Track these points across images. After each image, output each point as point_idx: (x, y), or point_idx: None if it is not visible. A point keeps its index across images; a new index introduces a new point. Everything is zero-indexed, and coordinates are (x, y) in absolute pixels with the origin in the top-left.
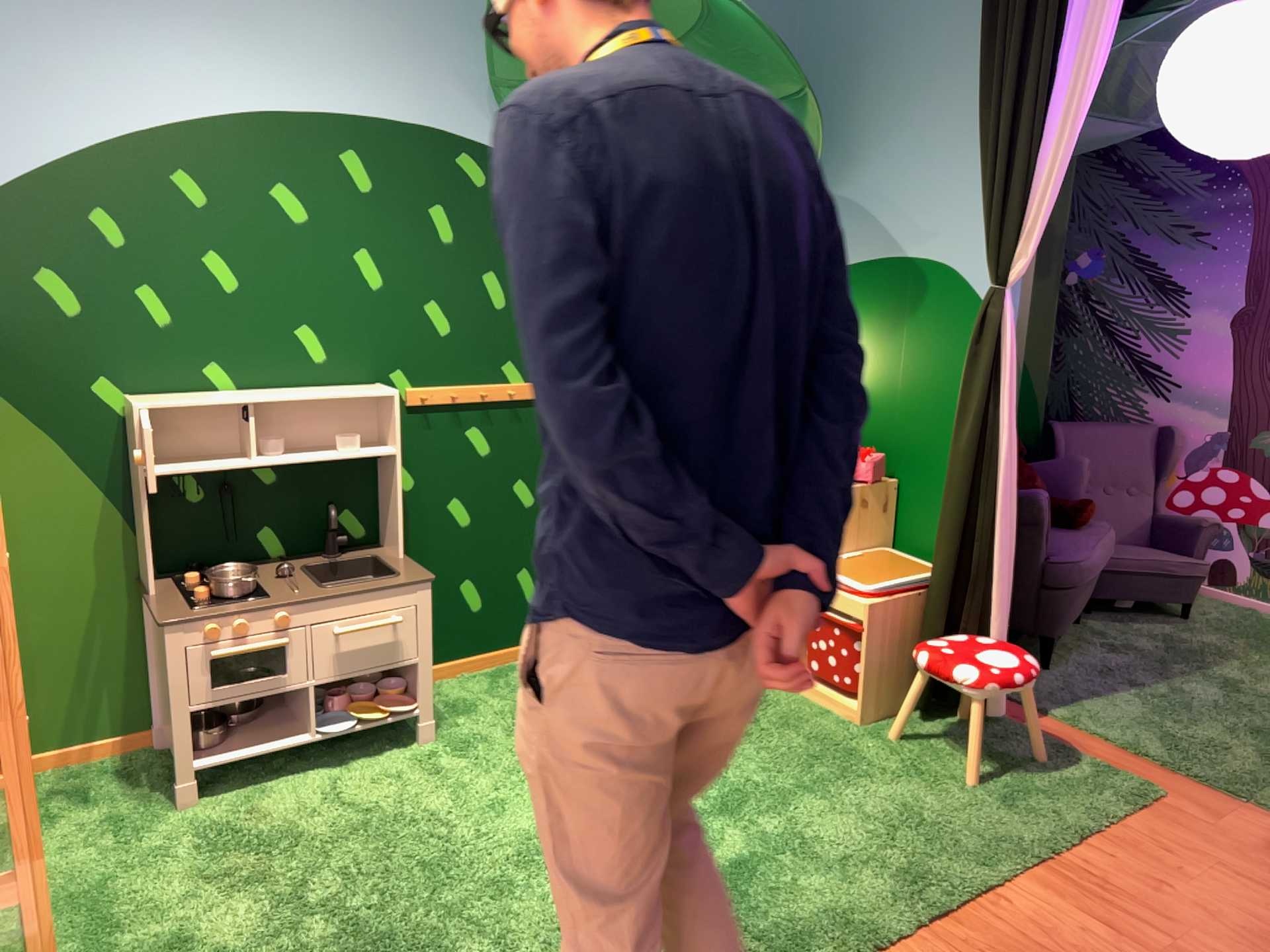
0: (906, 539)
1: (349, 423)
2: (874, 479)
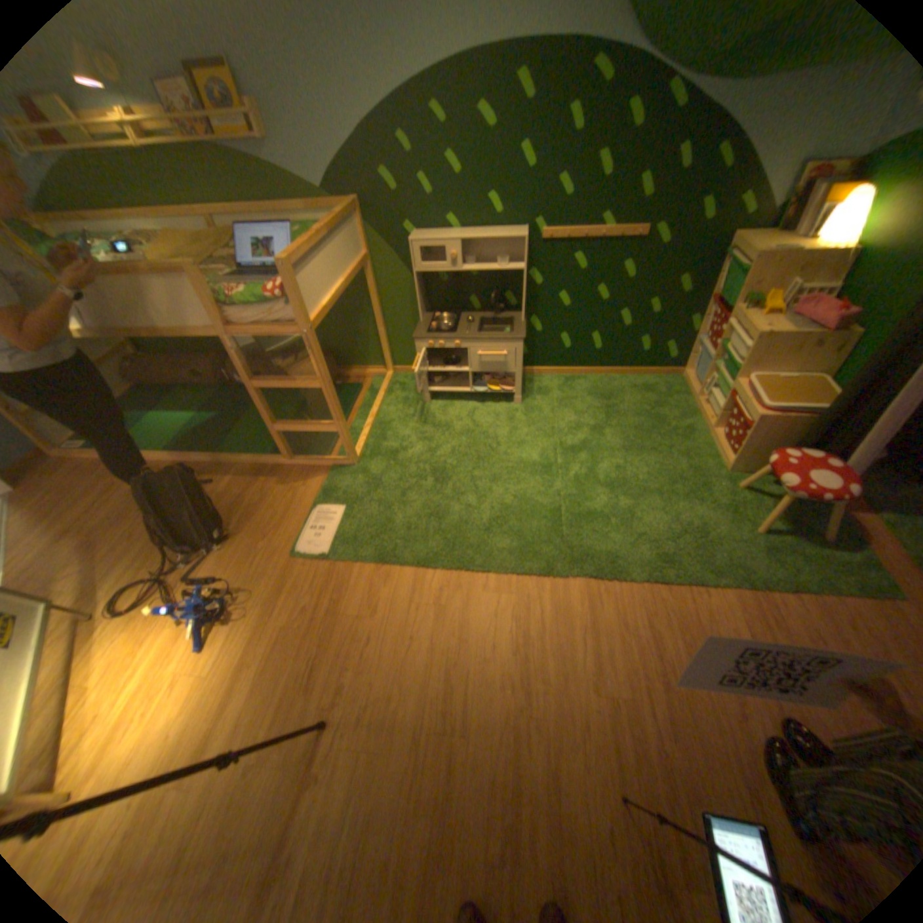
0: (845, 374)
1: (509, 250)
2: (834, 330)
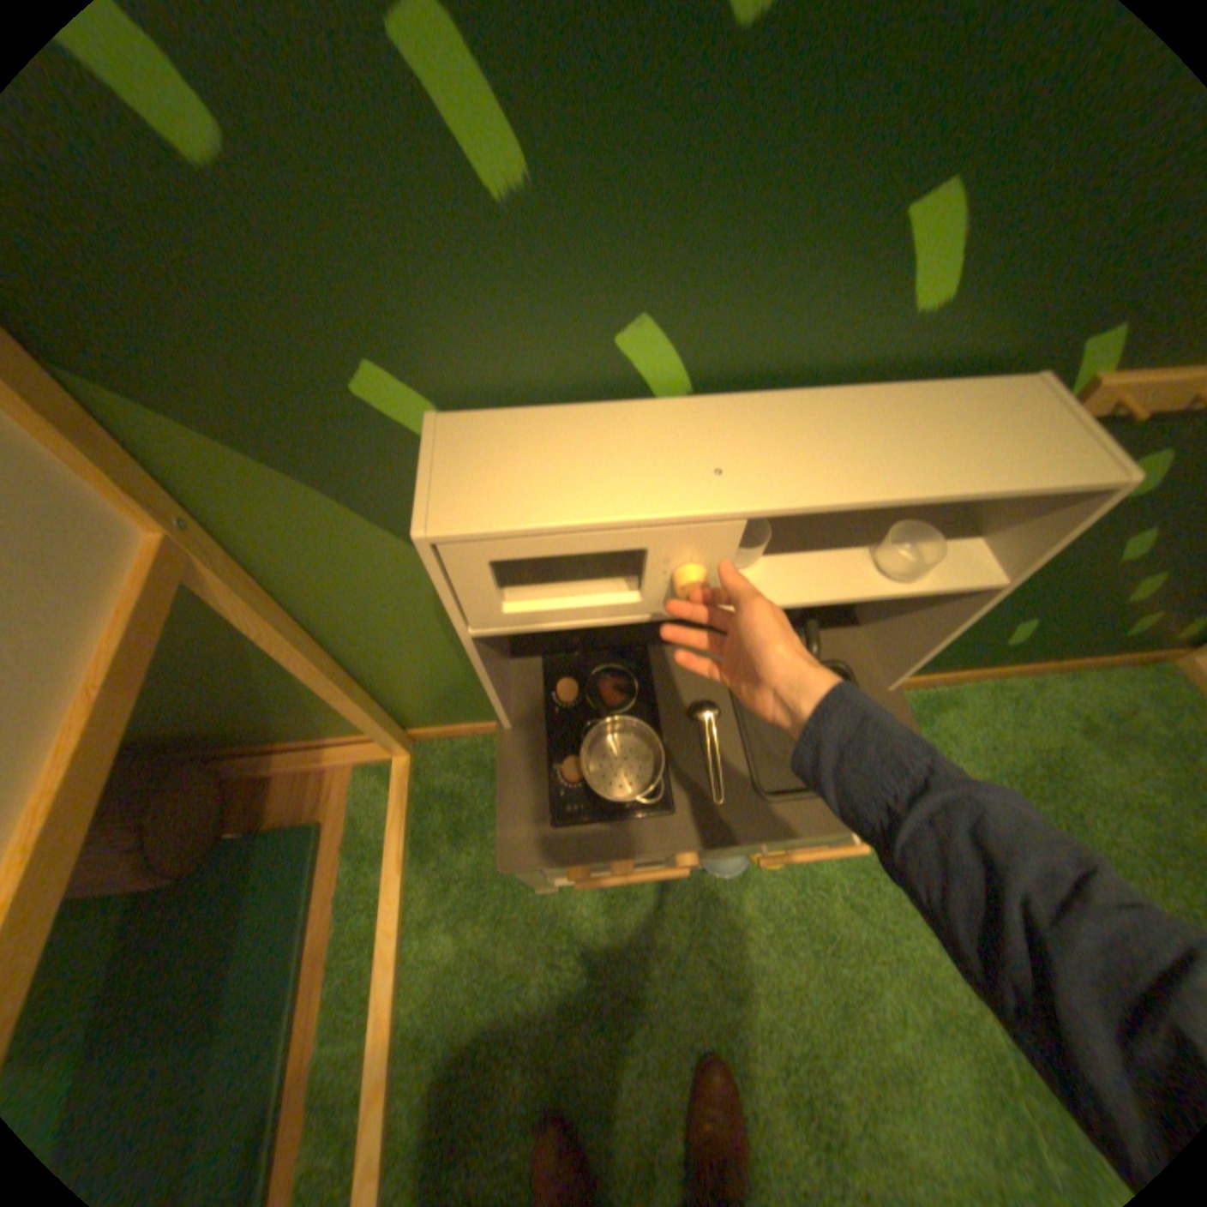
0: None
1: None
2: None
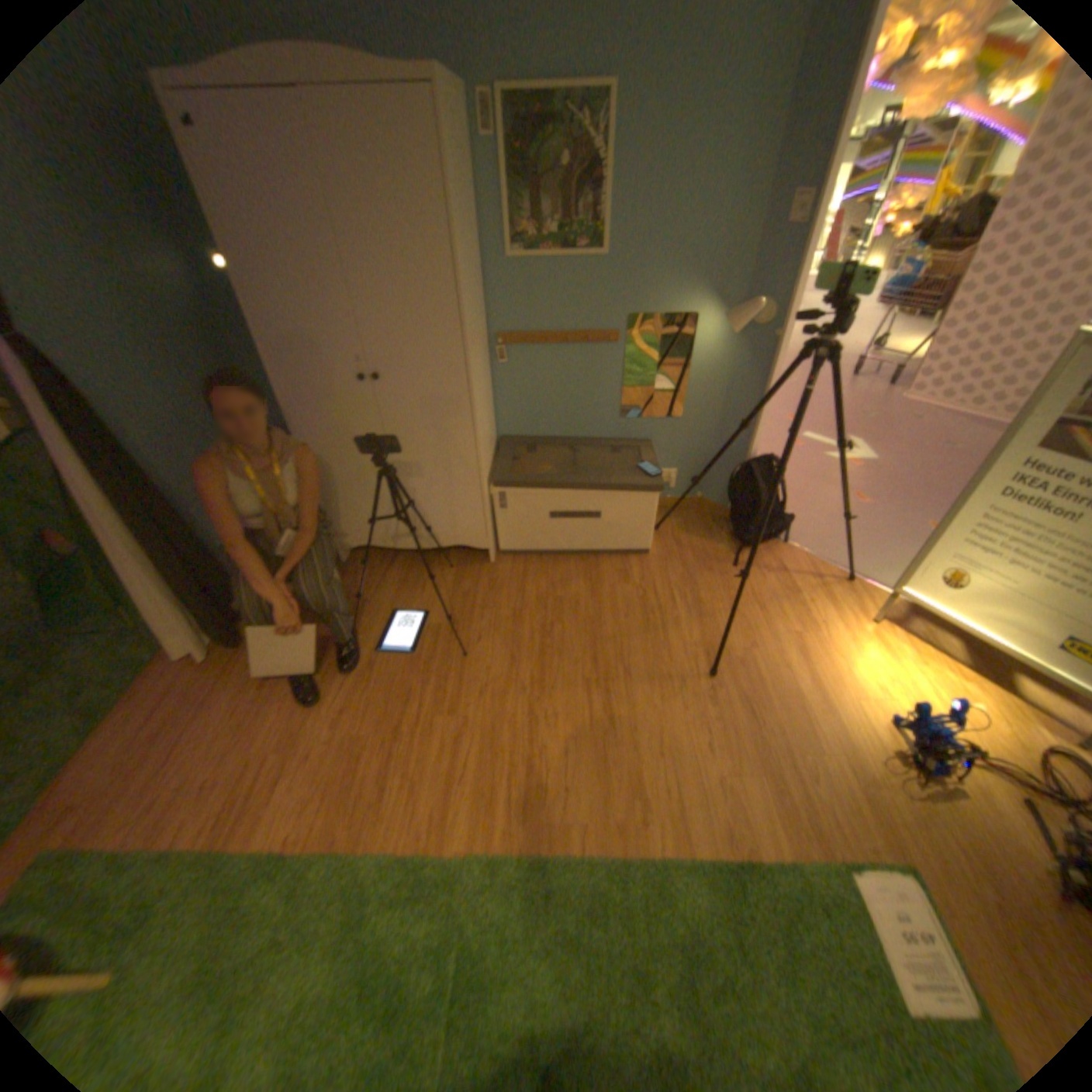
0: None
1: None
2: None
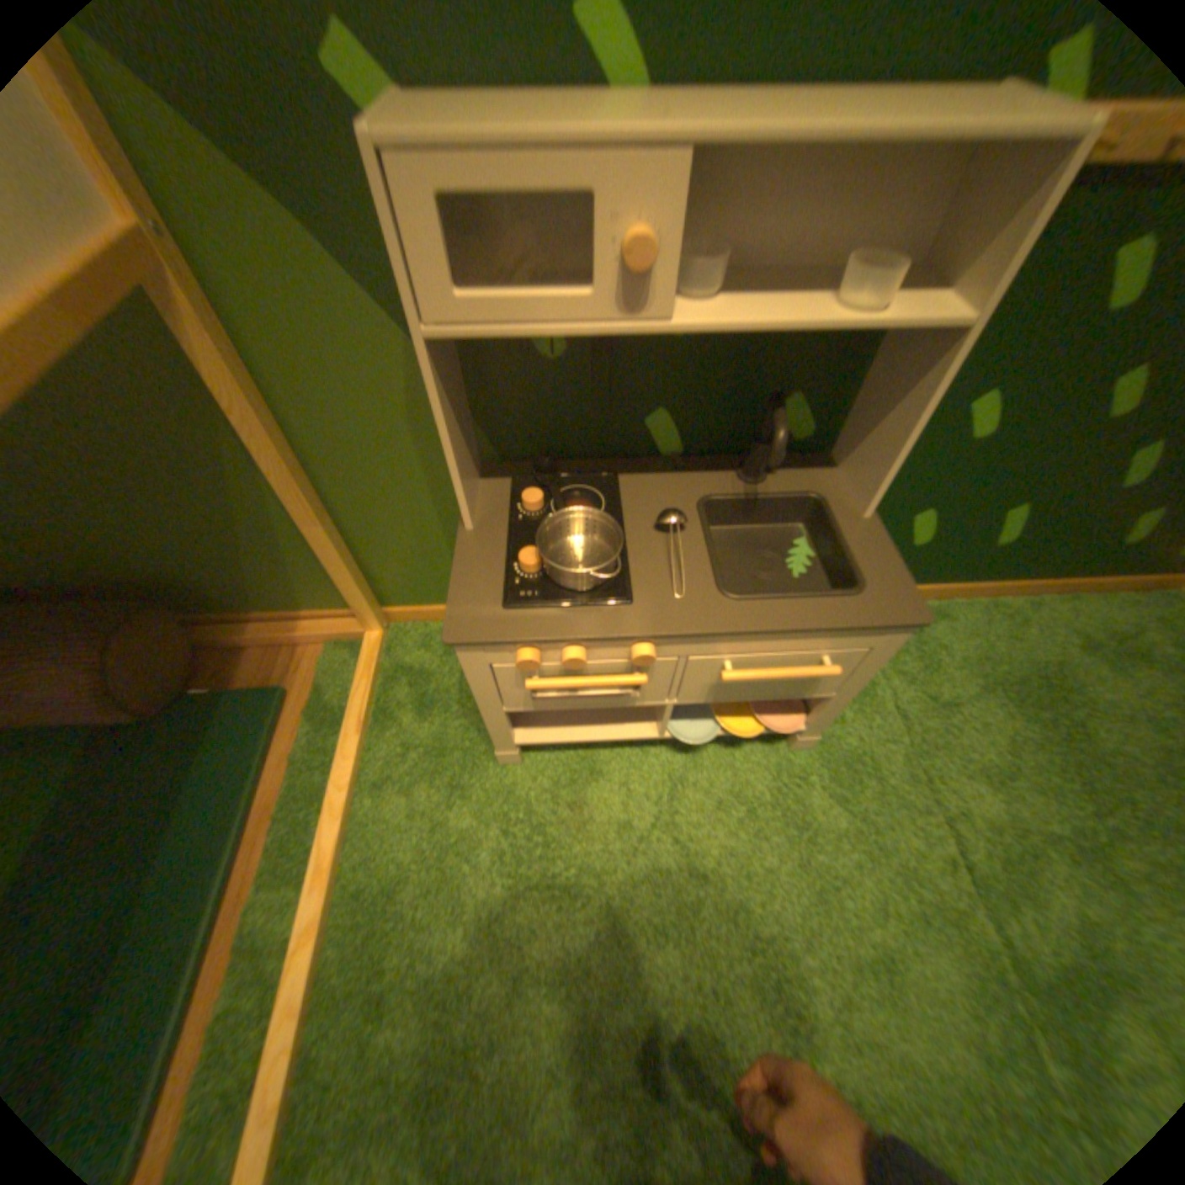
0: None
1: (883, 213)
2: None
